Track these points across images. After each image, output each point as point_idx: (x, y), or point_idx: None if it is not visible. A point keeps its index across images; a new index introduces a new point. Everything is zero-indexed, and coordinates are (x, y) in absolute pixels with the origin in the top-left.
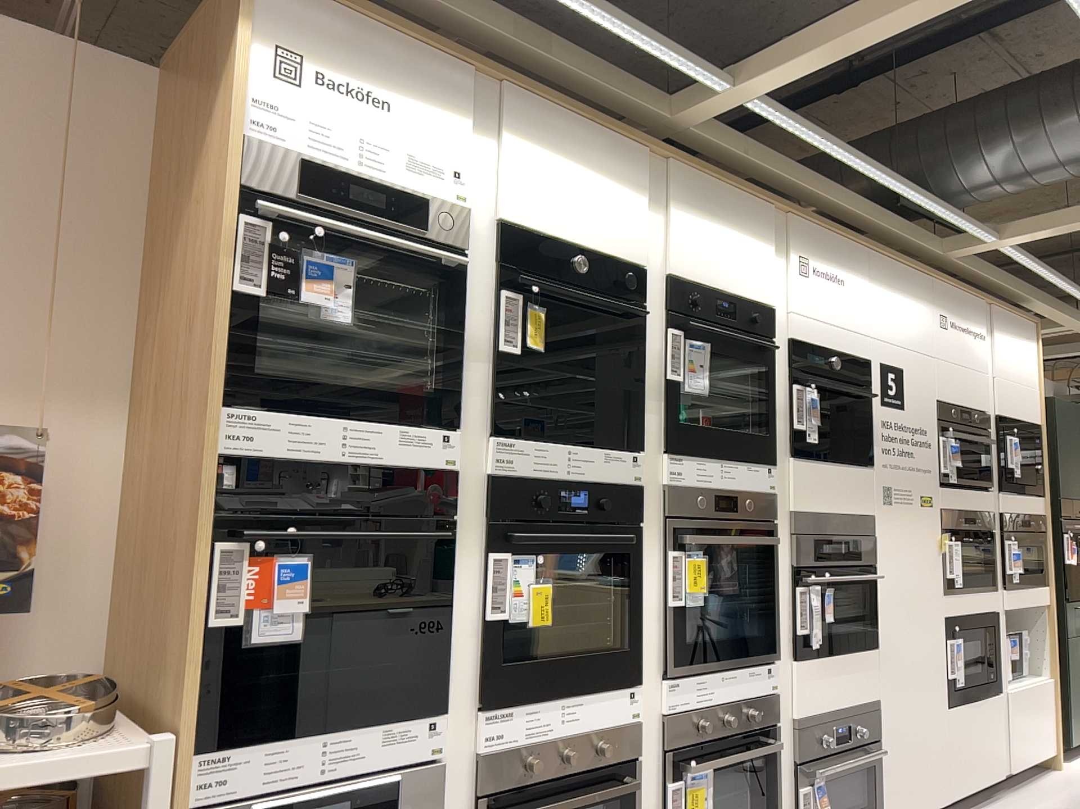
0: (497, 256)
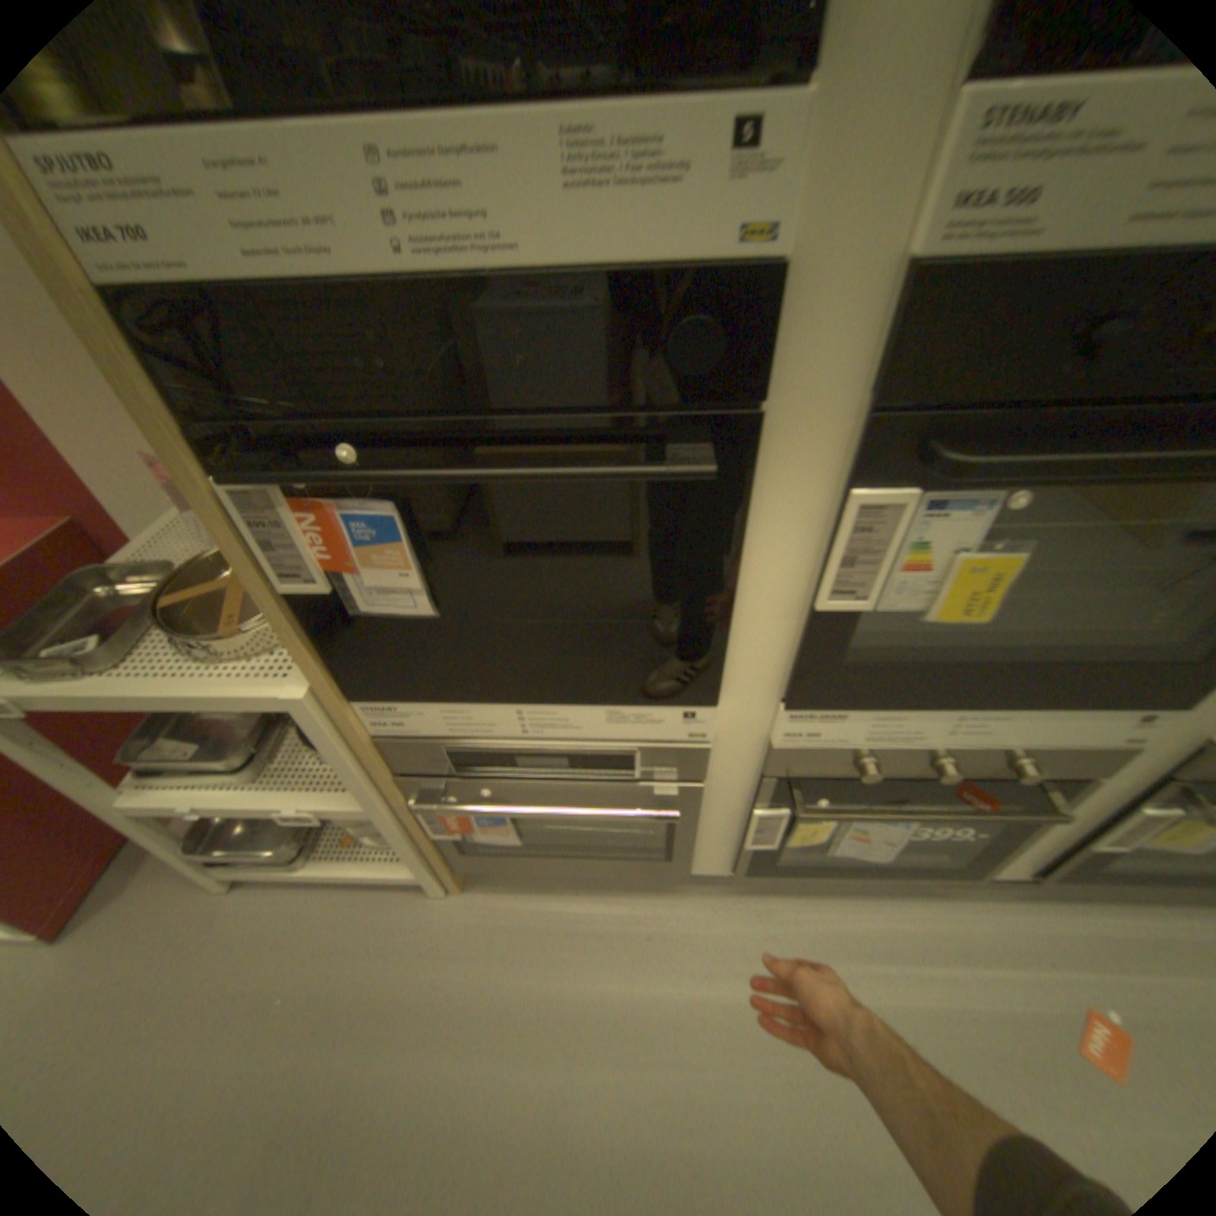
0: None
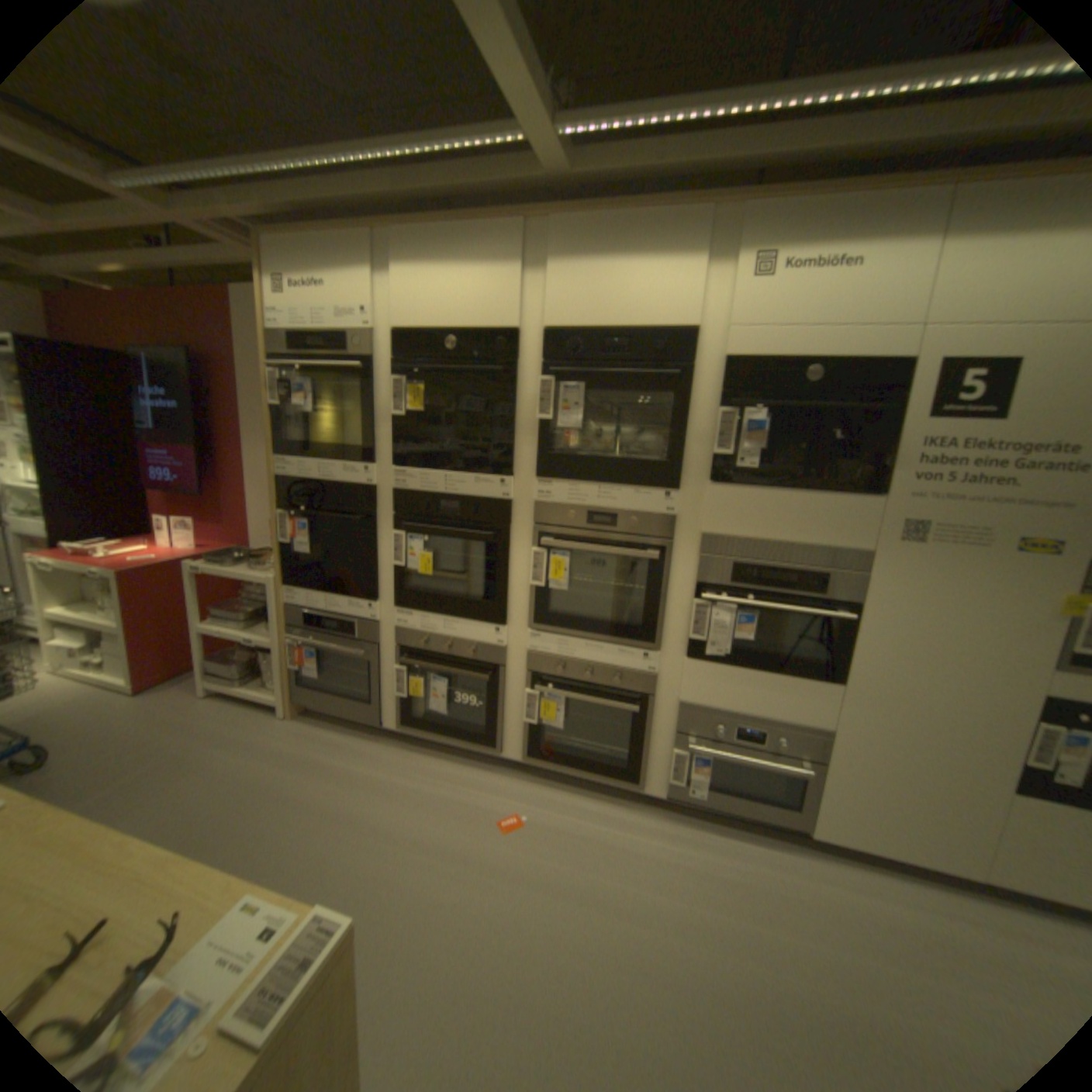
0: (391, 353)
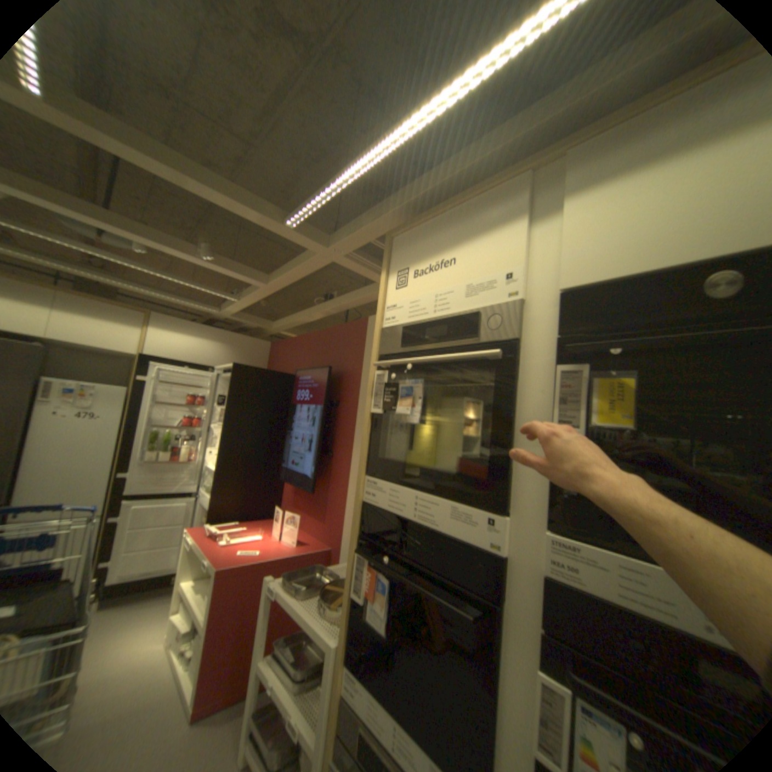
0: (558, 324)
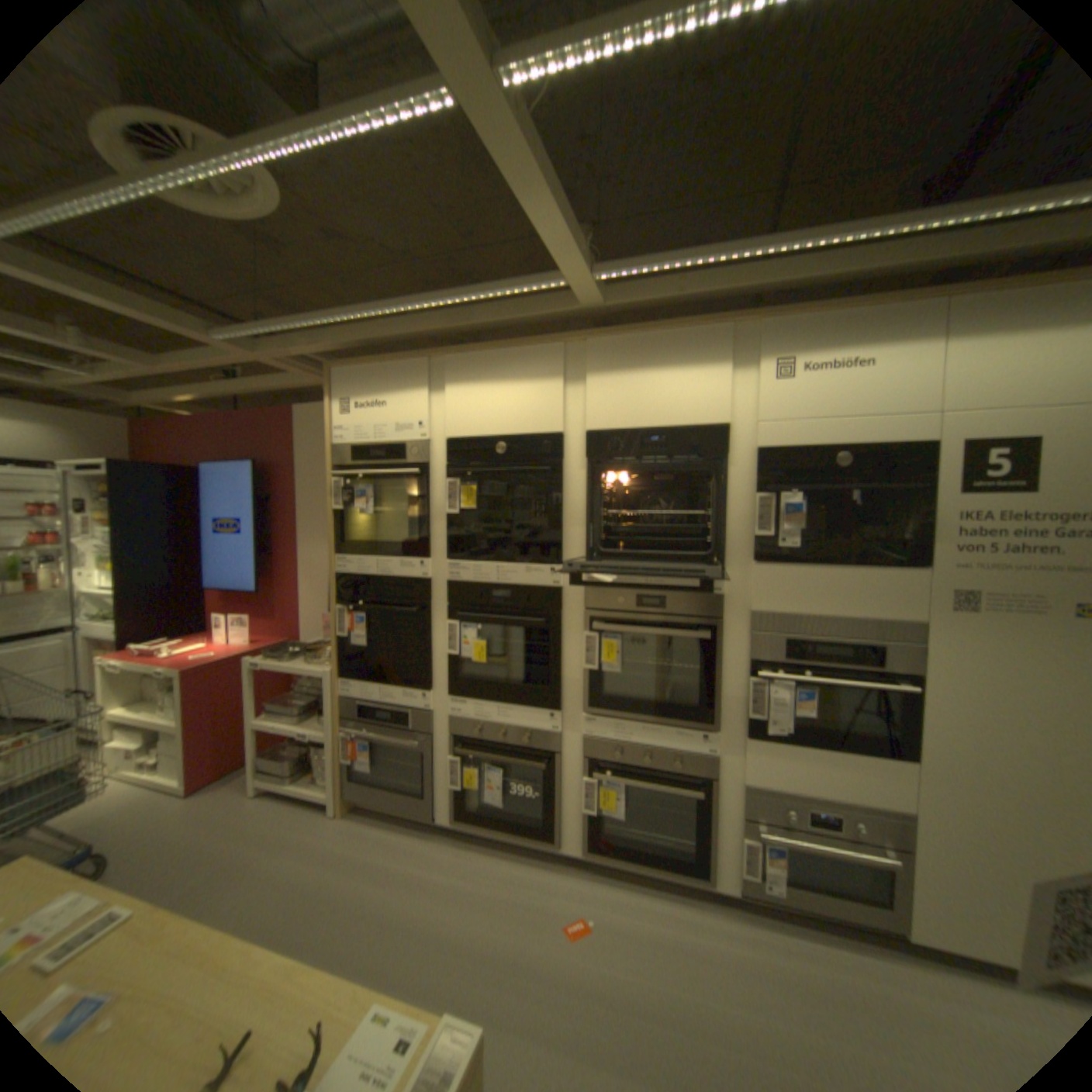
0: (447, 459)
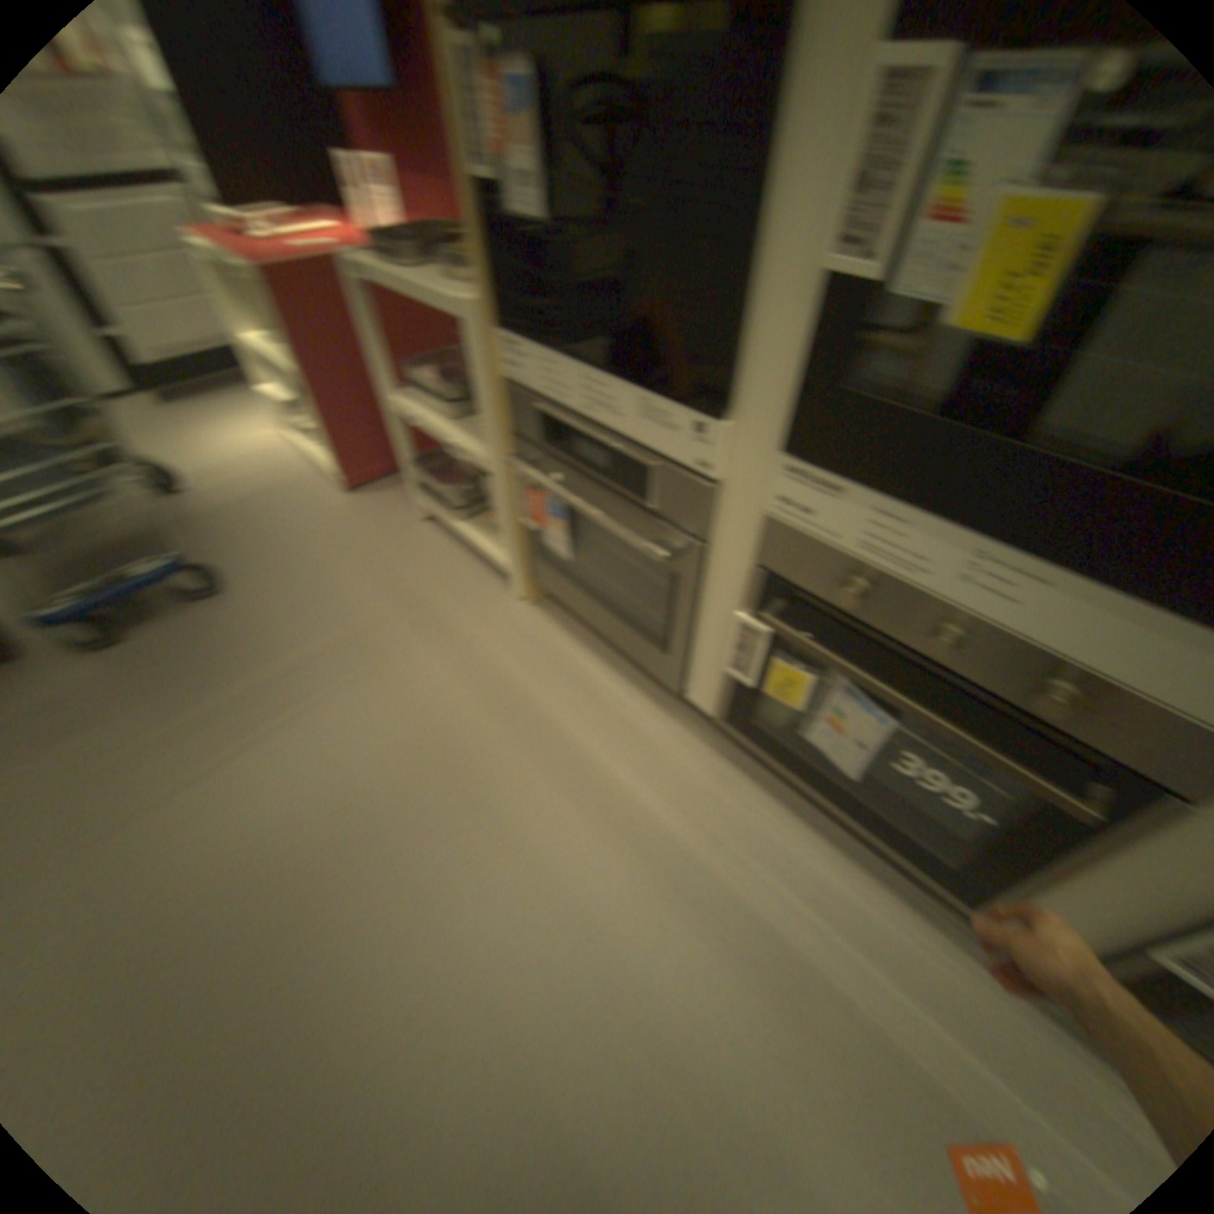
0: None
